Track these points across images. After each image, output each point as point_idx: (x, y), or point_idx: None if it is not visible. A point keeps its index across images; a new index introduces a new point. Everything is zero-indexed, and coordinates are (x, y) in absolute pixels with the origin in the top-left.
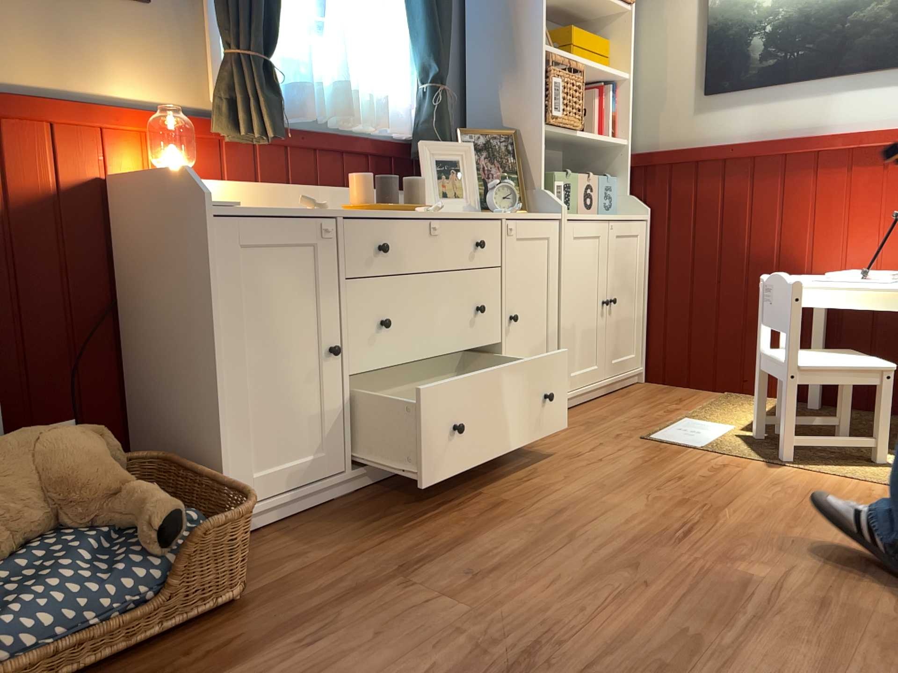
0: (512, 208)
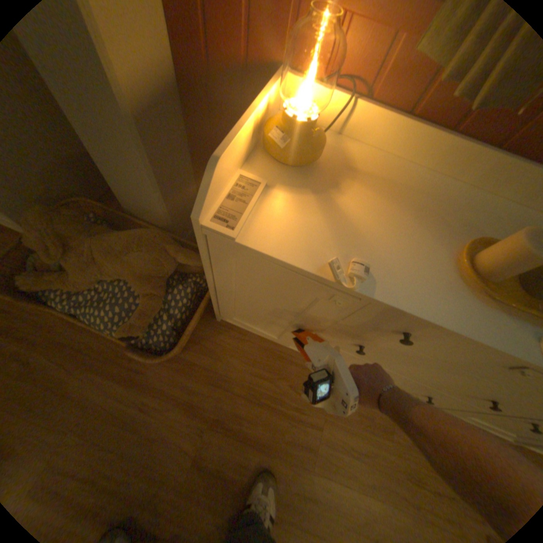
0: None
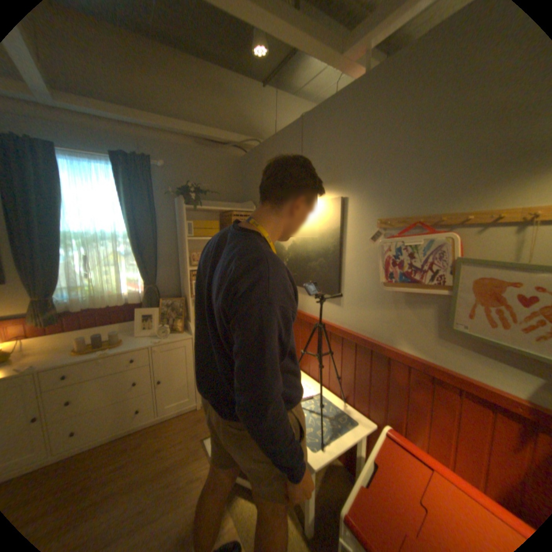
0: (165, 337)
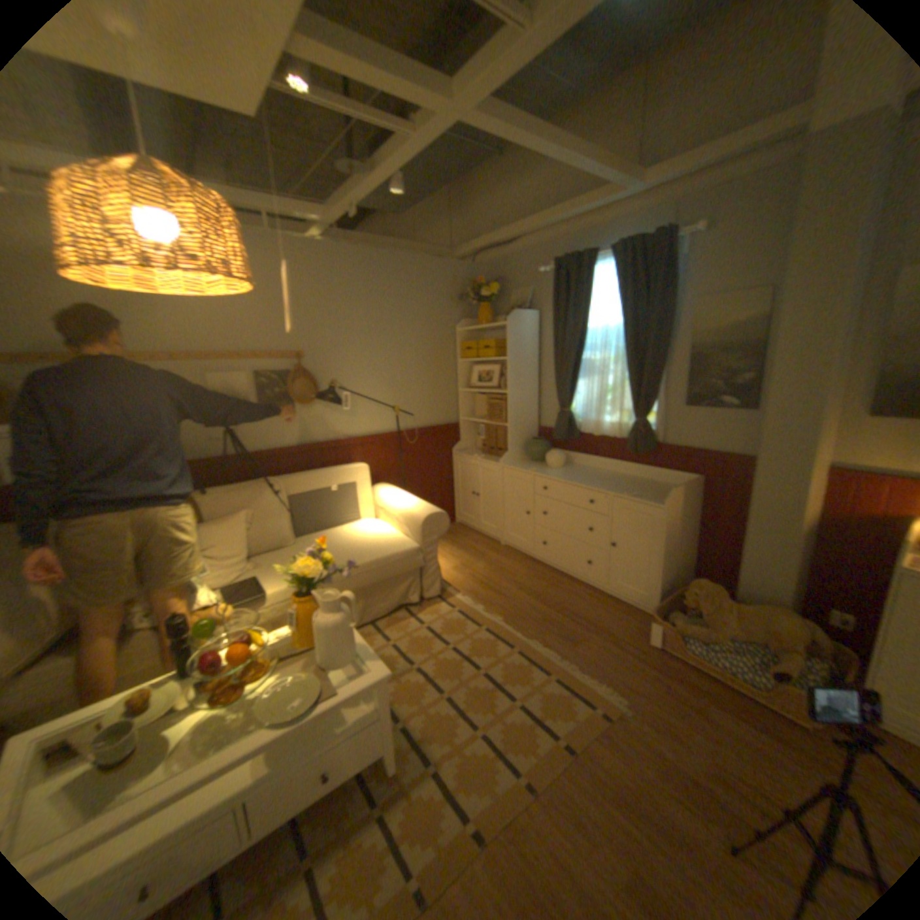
0: None
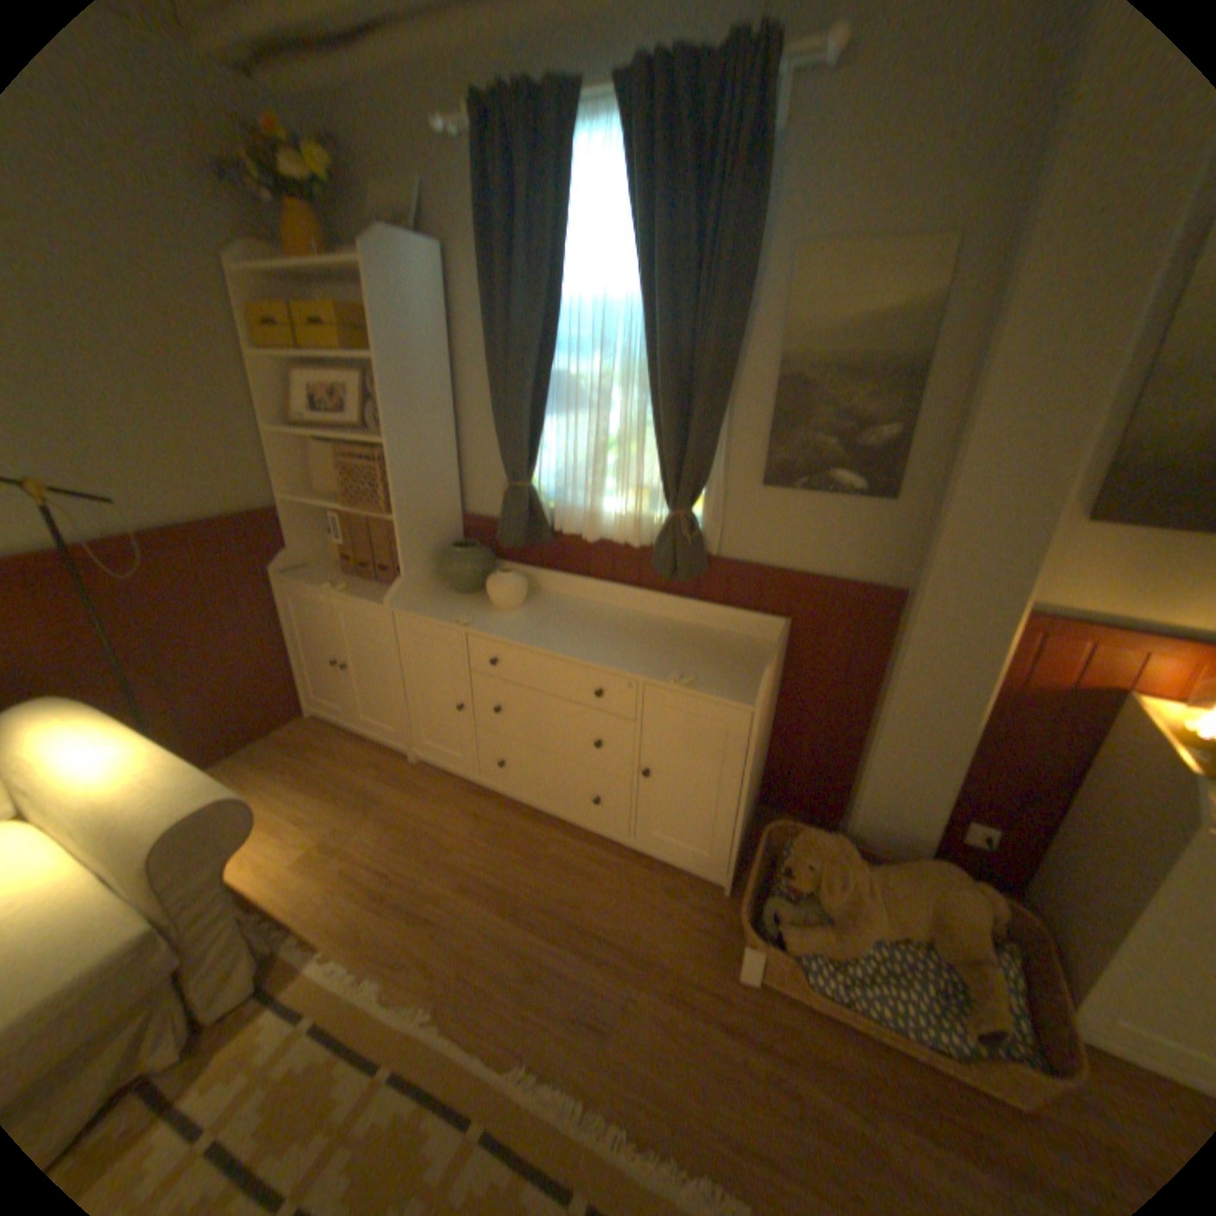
0: None
